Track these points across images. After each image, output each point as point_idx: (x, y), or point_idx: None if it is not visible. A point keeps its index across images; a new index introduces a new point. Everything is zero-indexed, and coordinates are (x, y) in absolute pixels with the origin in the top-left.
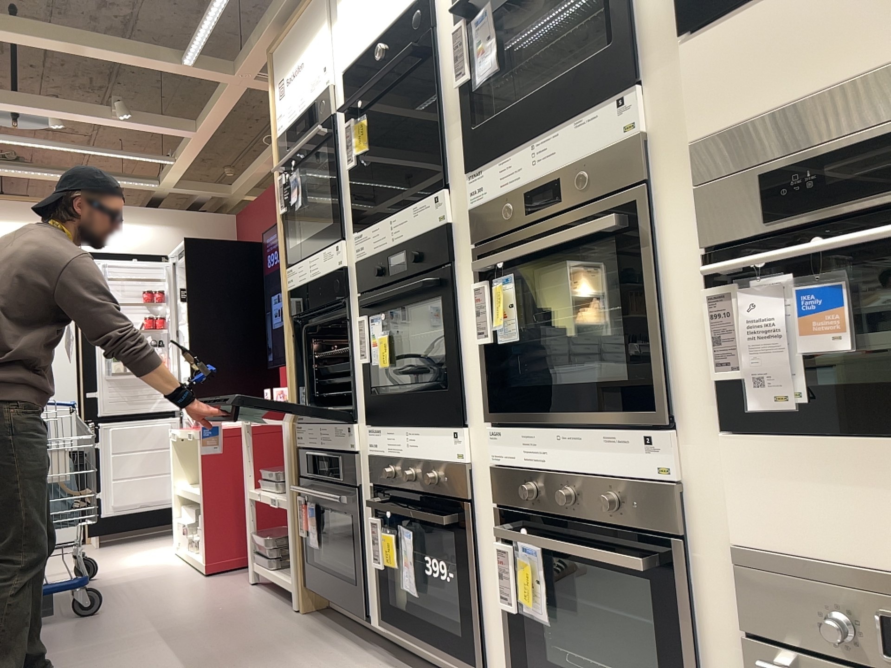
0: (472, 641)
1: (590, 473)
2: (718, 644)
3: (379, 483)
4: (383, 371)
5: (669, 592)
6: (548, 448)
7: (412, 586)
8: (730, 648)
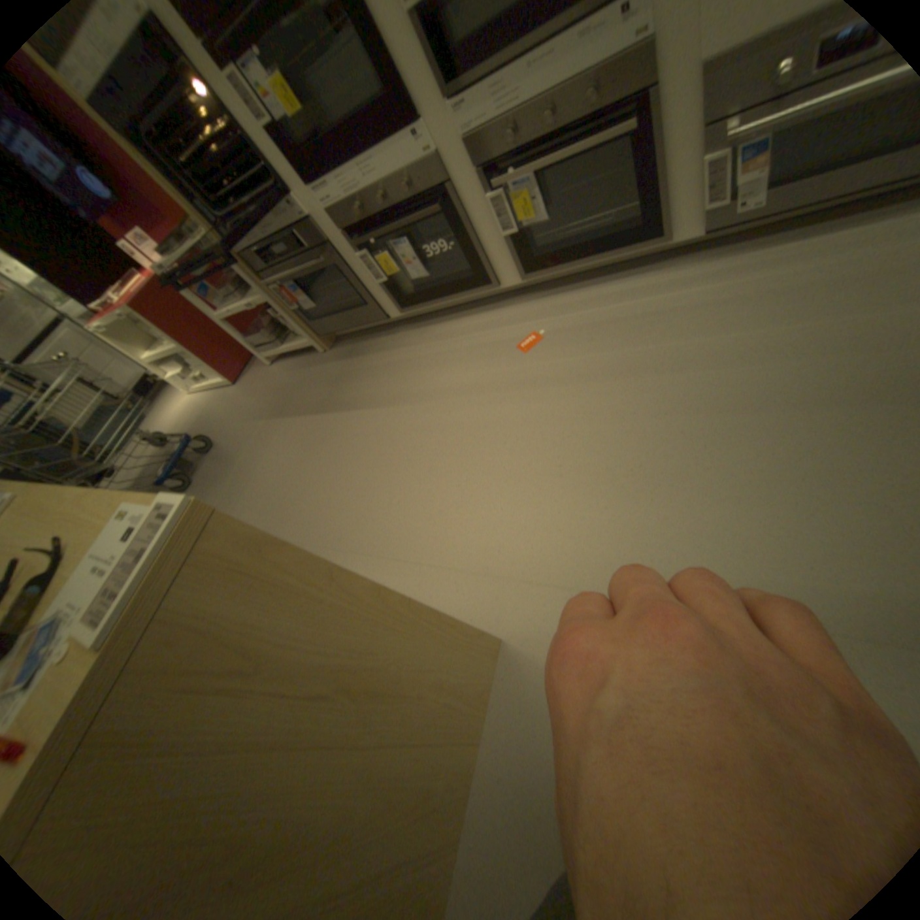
0: (482, 271)
1: (565, 77)
2: (678, 146)
3: (348, 224)
4: (284, 121)
5: (644, 132)
6: (517, 81)
7: (421, 272)
8: (688, 142)
